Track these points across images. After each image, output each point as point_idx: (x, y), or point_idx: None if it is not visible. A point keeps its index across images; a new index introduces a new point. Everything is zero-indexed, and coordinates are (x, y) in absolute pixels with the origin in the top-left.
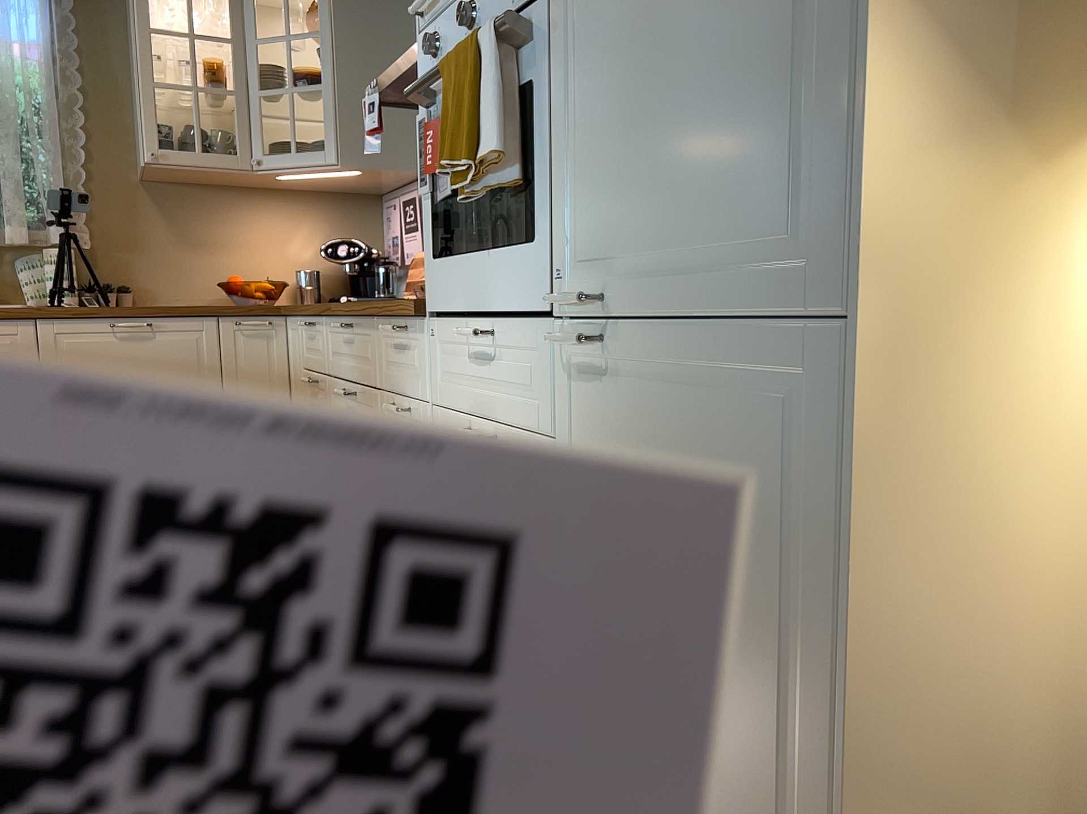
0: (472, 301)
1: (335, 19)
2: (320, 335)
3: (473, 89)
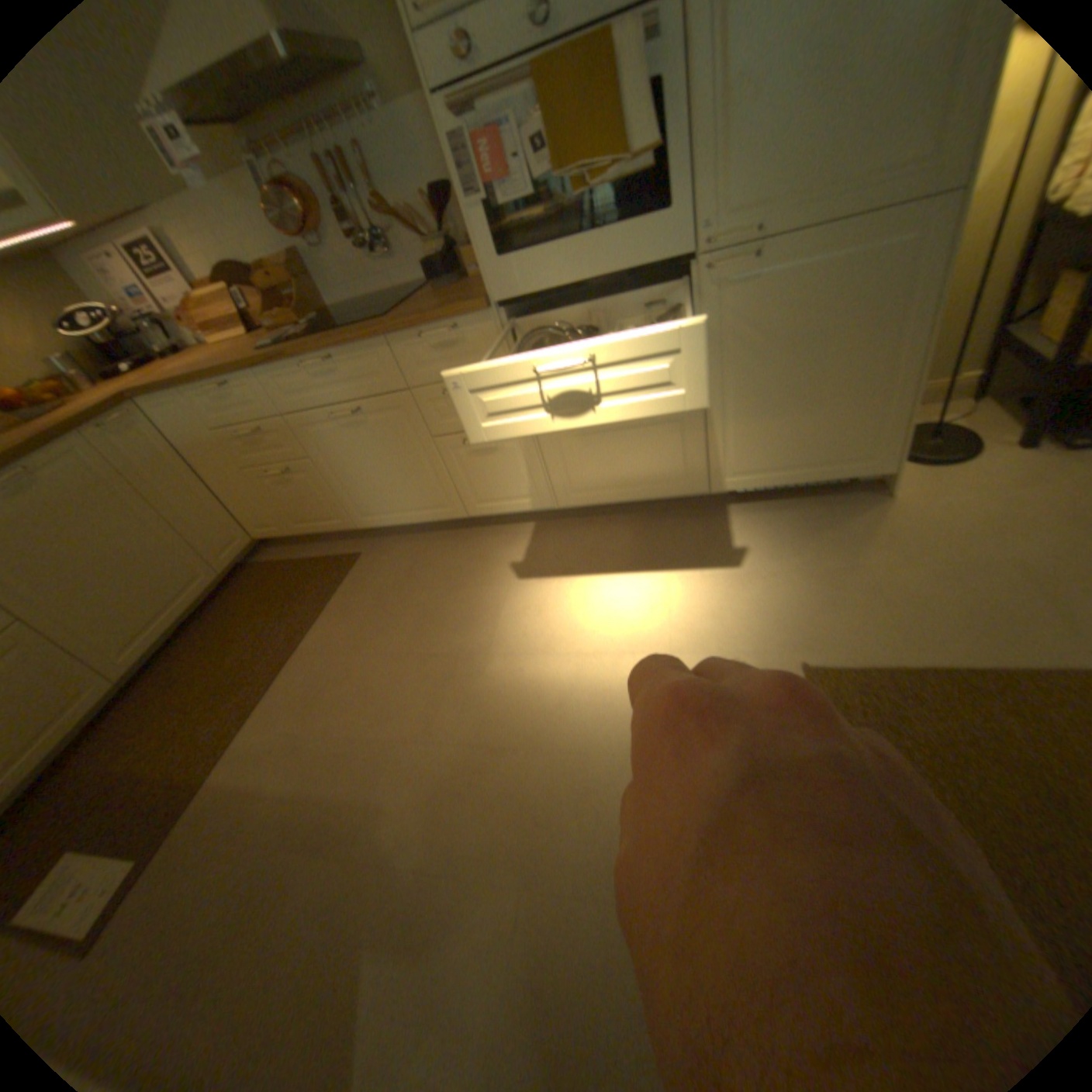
0: (571, 272)
1: None
2: (243, 388)
3: (605, 88)
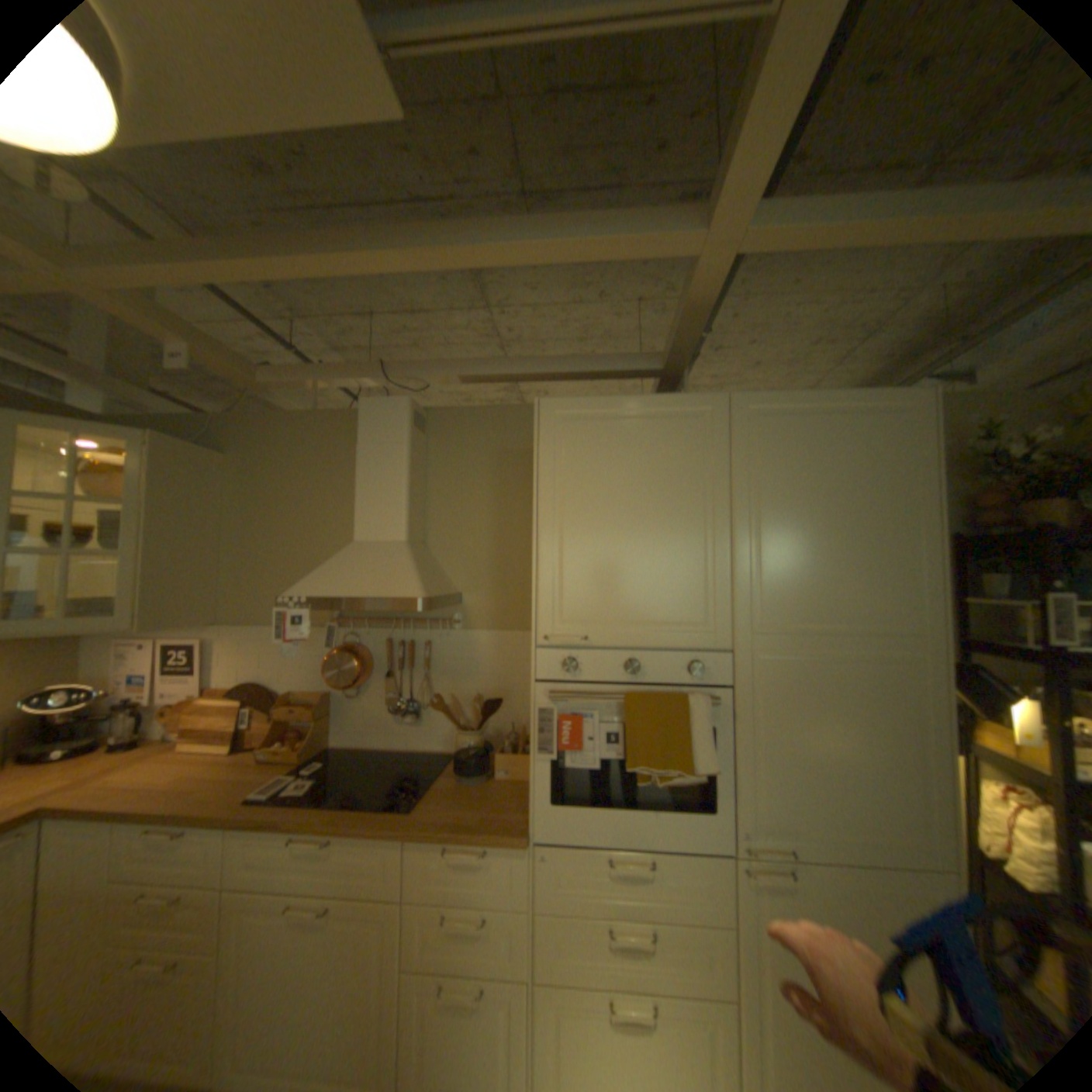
0: (618, 842)
1: (142, 490)
2: (199, 847)
3: (678, 731)
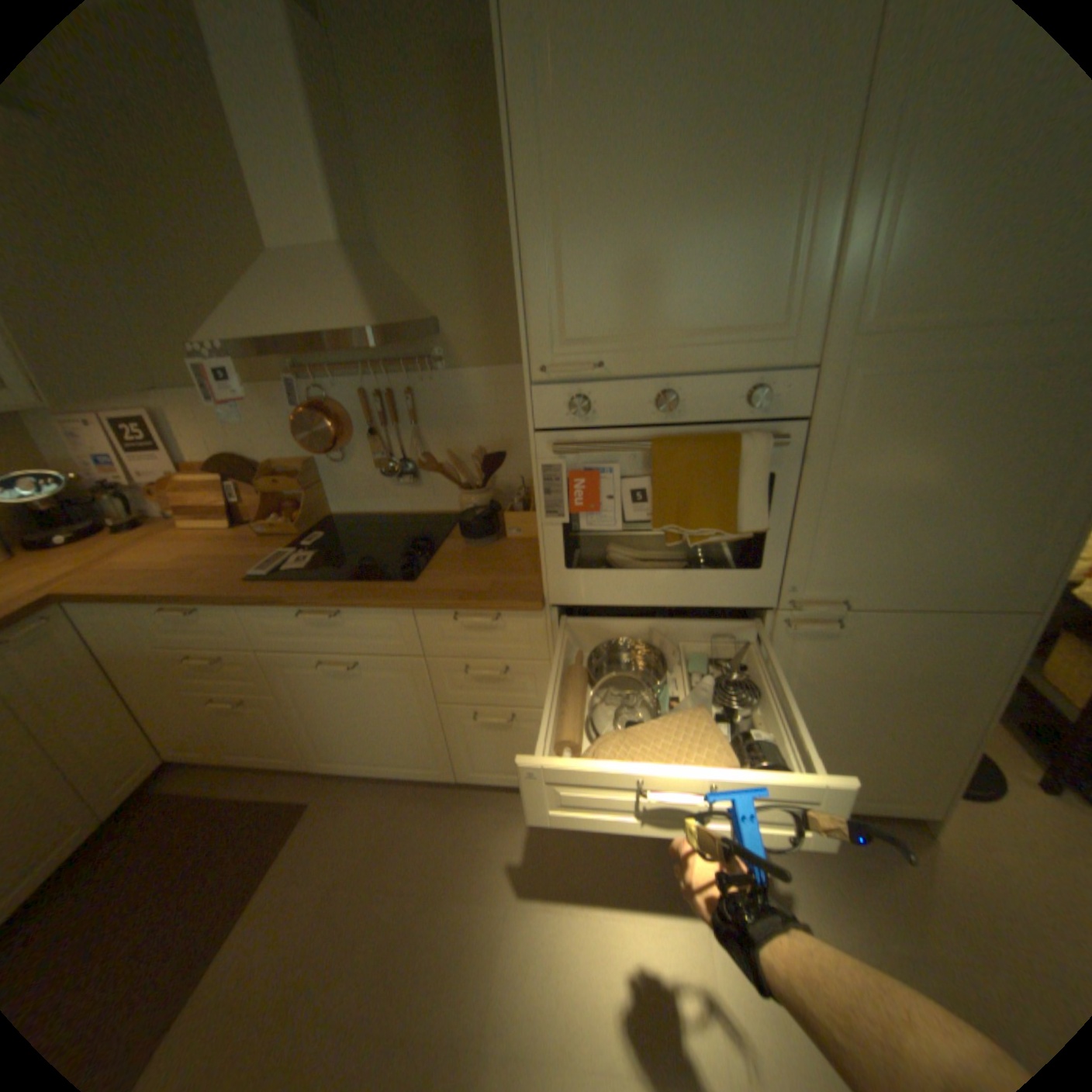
0: (643, 599)
1: None
2: (216, 619)
3: (726, 481)
